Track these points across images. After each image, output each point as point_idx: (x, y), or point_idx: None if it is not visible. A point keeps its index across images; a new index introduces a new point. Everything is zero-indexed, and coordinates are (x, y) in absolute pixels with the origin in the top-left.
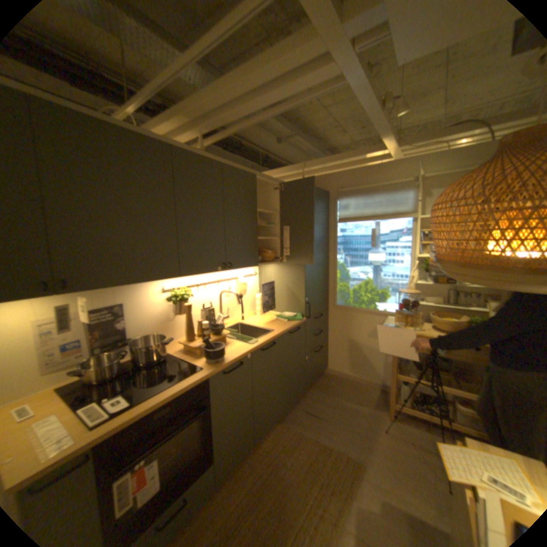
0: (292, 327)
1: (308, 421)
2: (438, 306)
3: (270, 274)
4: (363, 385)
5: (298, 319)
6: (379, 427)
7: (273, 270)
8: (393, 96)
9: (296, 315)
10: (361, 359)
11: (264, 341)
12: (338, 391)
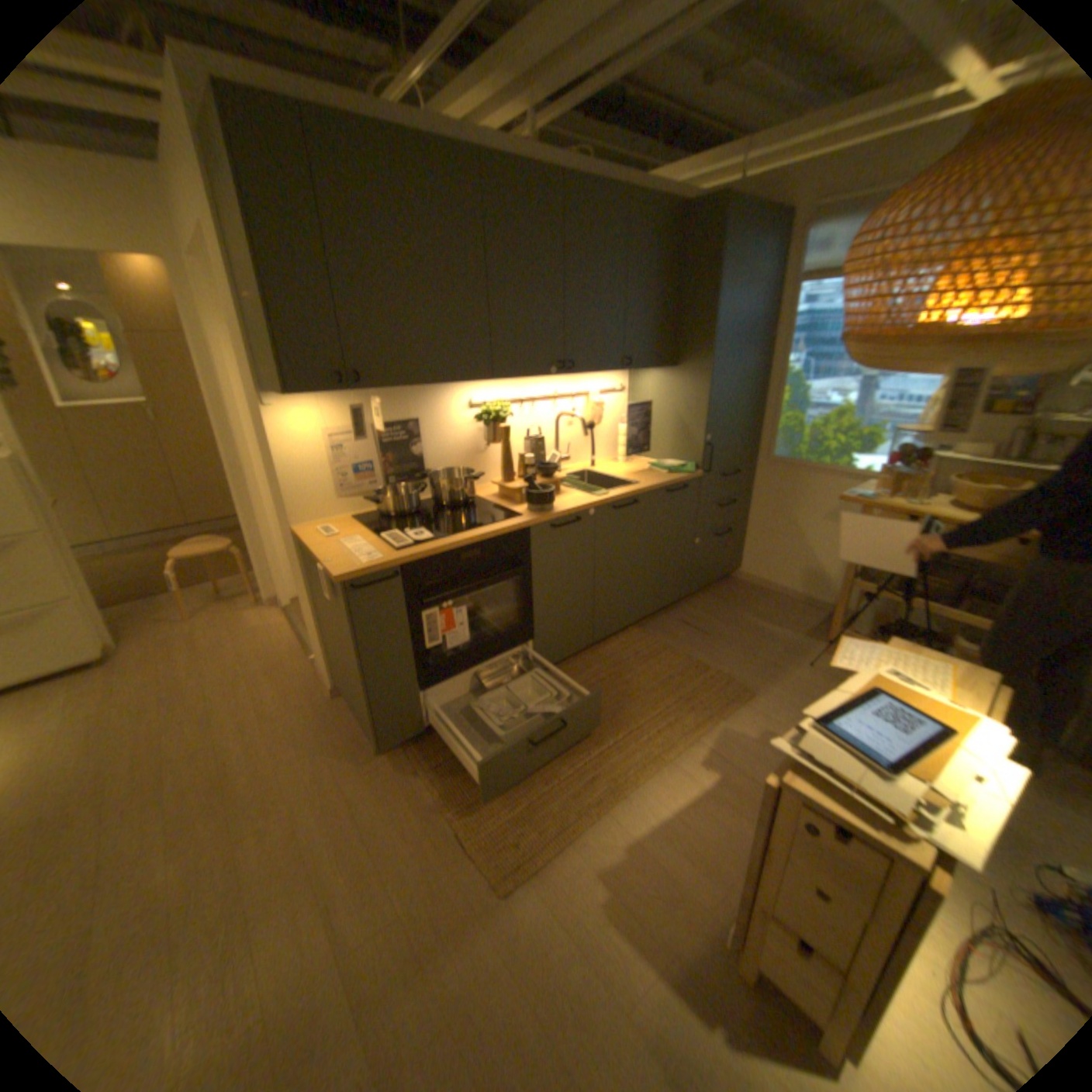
0: (672, 483)
1: (683, 633)
2: (984, 463)
3: (648, 391)
4: (798, 603)
5: (686, 472)
6: (801, 658)
7: (653, 383)
8: None
9: (684, 465)
10: (803, 559)
11: (618, 497)
12: (748, 605)
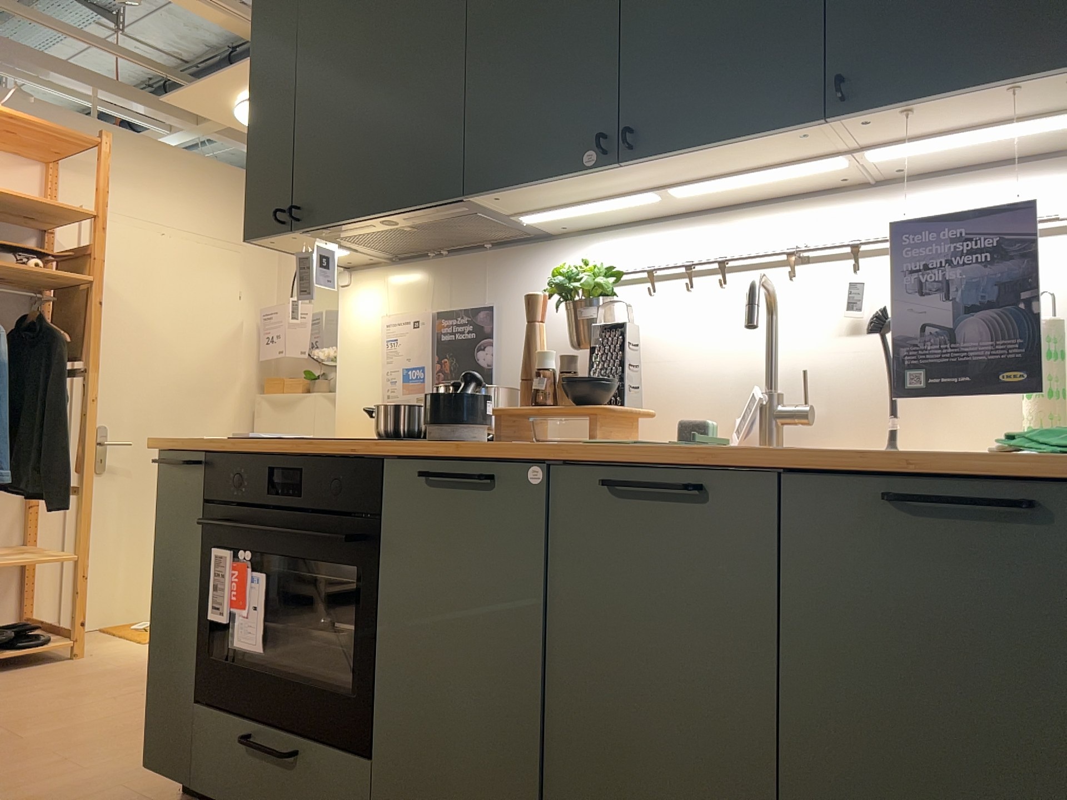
0: (924, 467)
1: None
2: None
3: None
4: None
5: None
6: None
7: None
8: None
9: None
10: None
11: (647, 458)
12: None
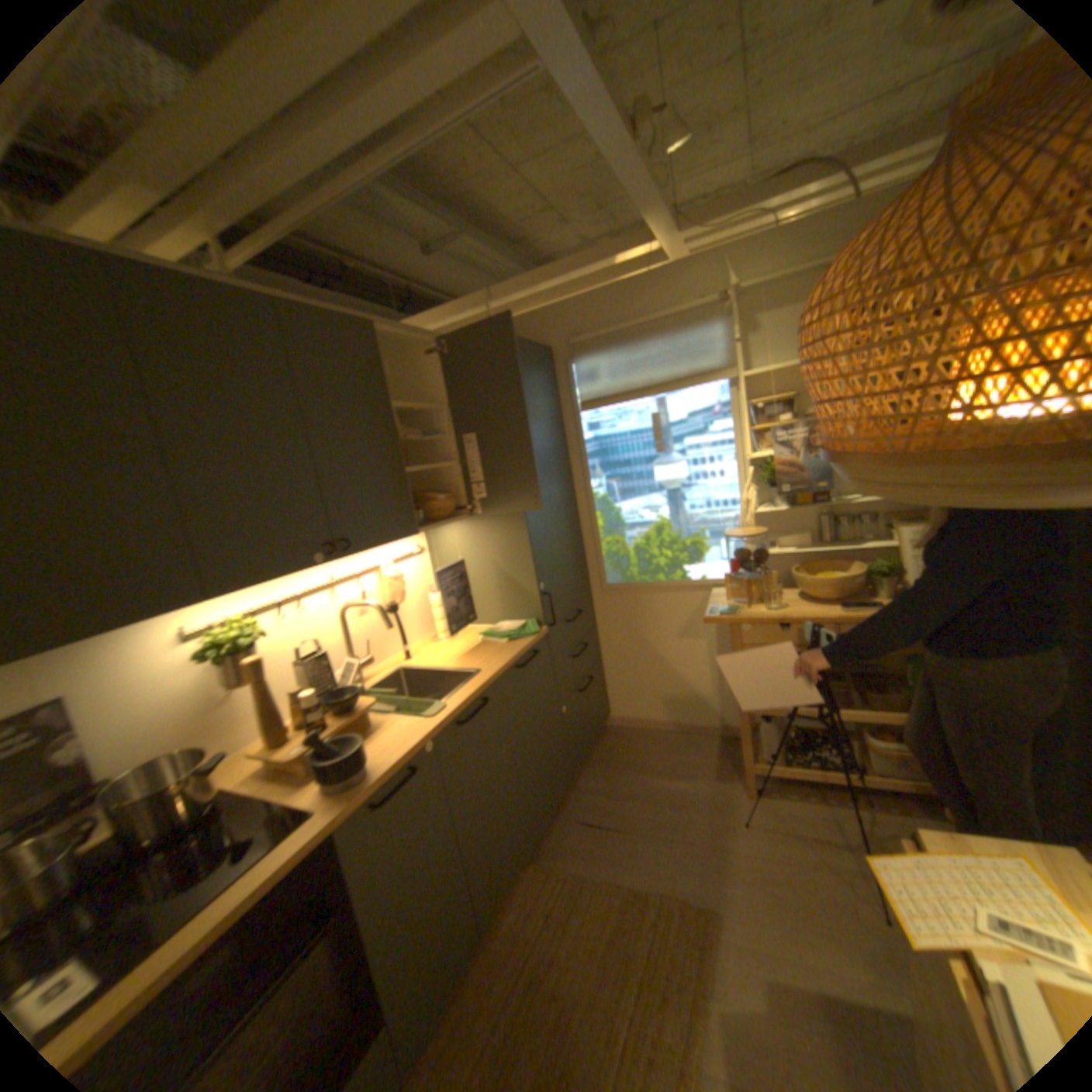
0: (520, 655)
1: (589, 843)
2: (803, 551)
3: (455, 546)
4: (685, 736)
5: (531, 634)
6: (731, 819)
7: (458, 536)
8: (650, 106)
9: (524, 624)
10: (673, 685)
11: (461, 704)
12: (639, 761)
